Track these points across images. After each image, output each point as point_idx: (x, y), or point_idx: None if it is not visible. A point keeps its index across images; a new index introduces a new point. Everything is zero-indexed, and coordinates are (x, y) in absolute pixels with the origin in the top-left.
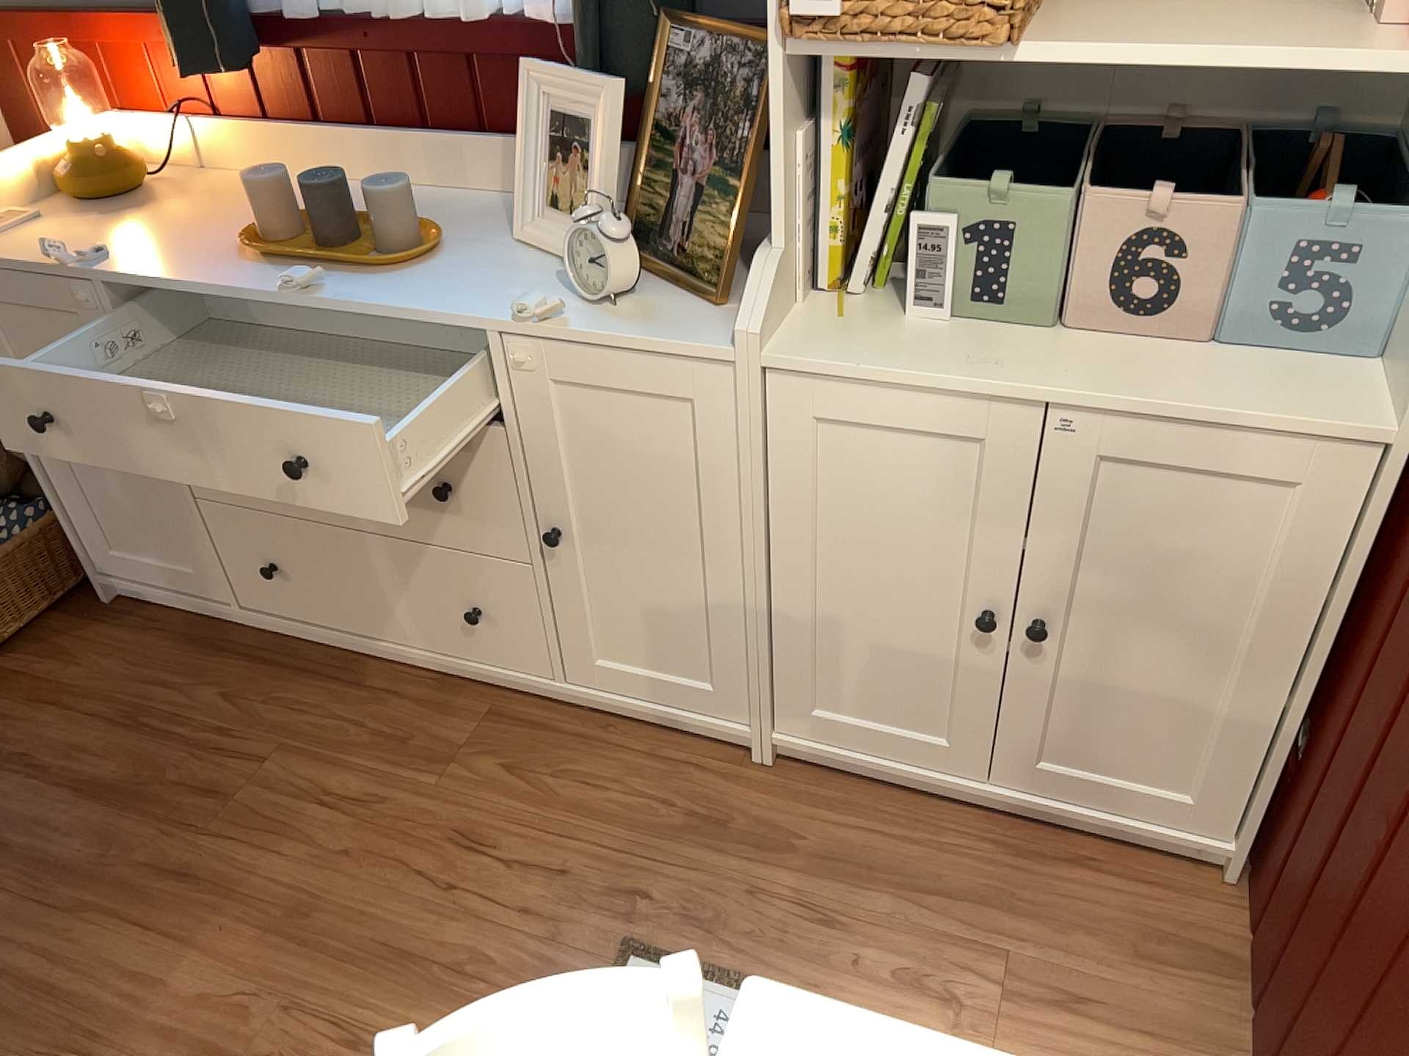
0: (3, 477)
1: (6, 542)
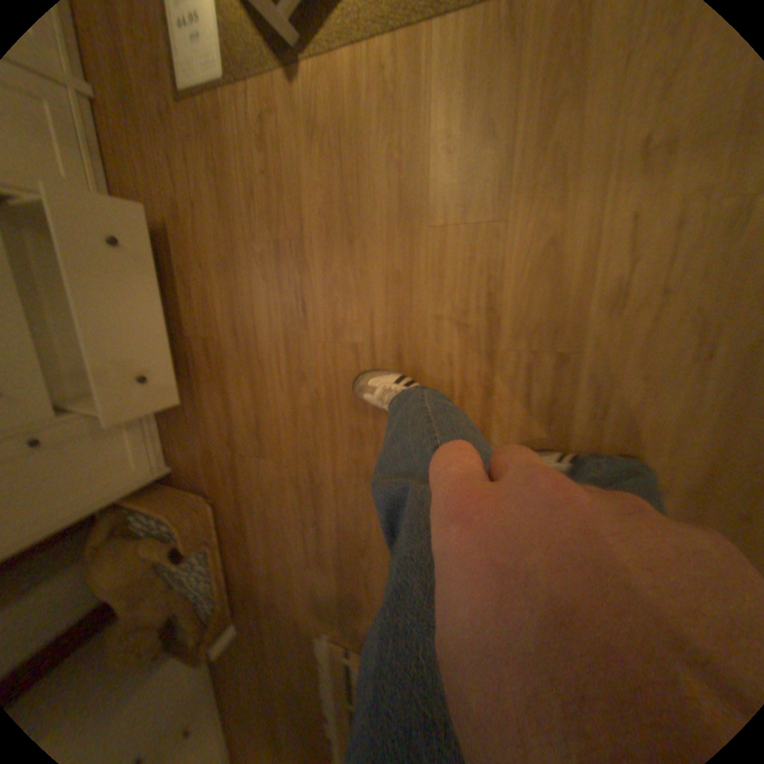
0: (110, 547)
1: (144, 525)
